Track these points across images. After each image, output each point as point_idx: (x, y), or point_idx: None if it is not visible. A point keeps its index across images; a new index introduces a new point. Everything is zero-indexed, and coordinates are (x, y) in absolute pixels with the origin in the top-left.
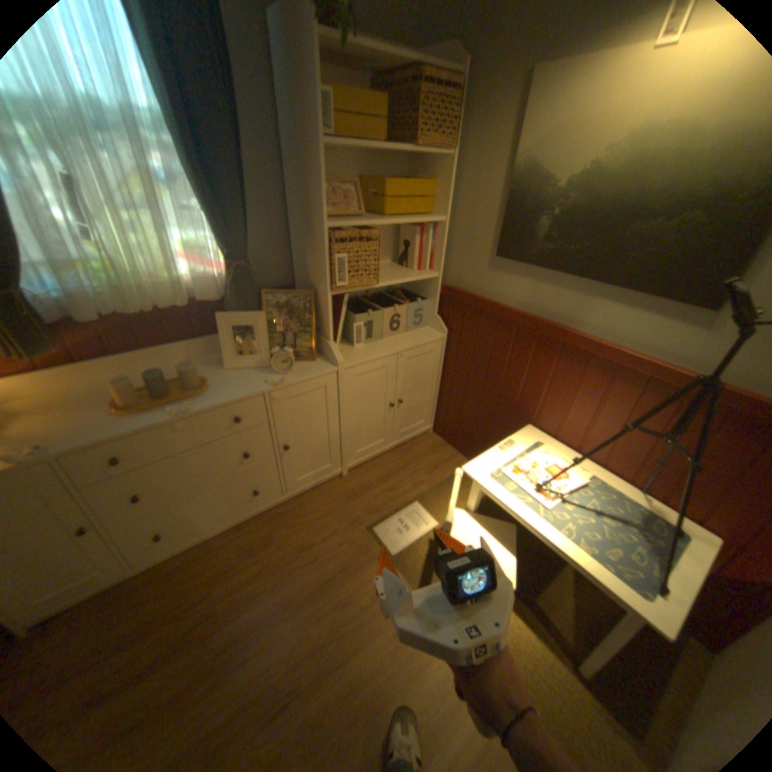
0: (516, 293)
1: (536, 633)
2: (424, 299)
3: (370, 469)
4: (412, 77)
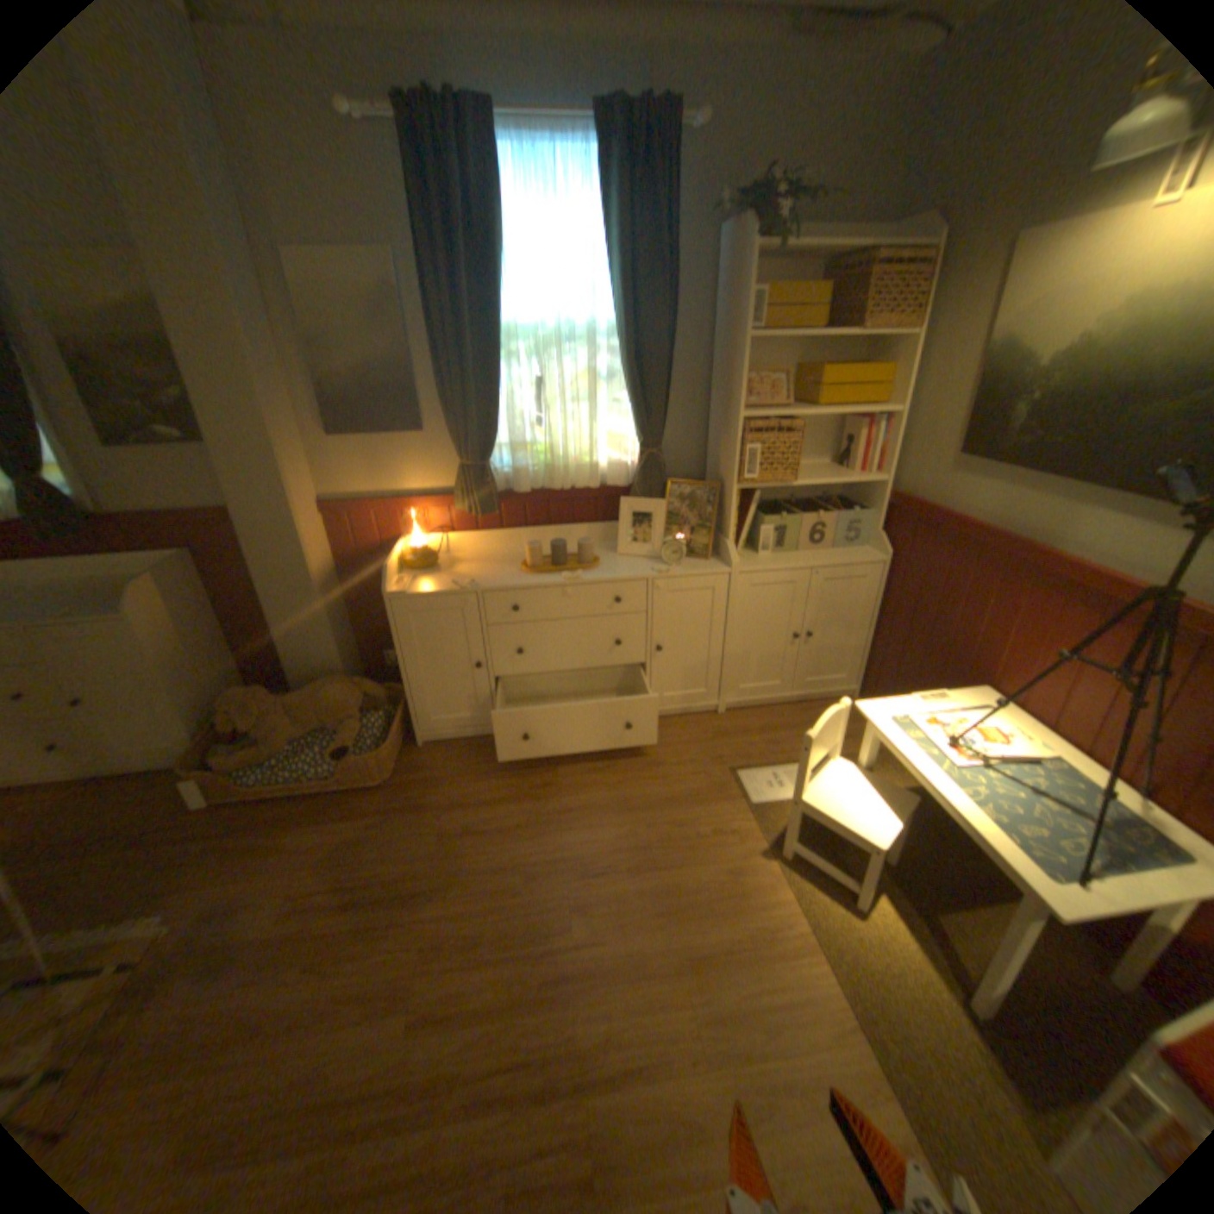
0: (984, 500)
1: (922, 947)
2: (867, 509)
3: (755, 716)
4: (864, 261)
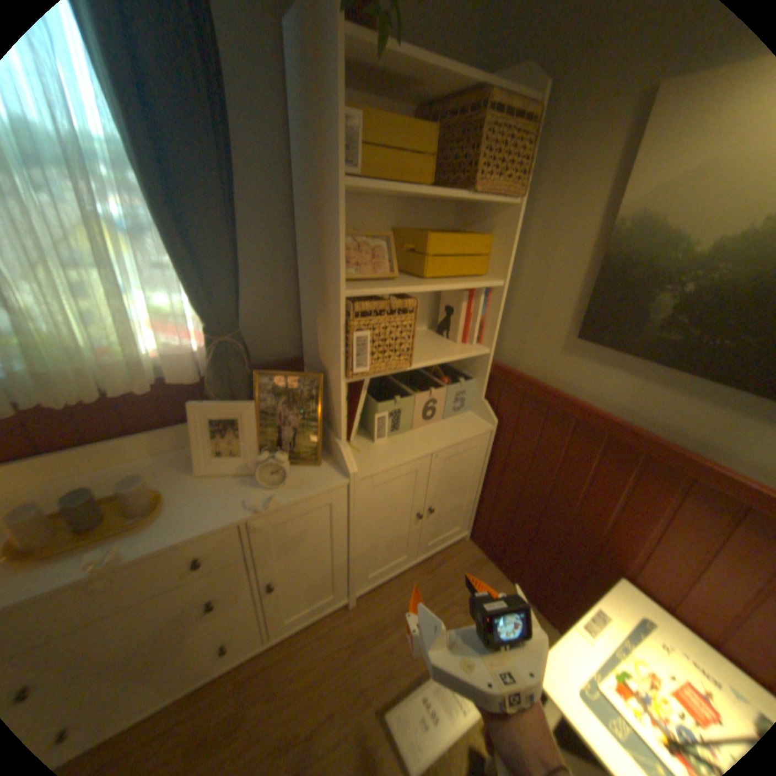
0: (609, 390)
1: None
2: (468, 377)
3: (387, 598)
4: (474, 104)
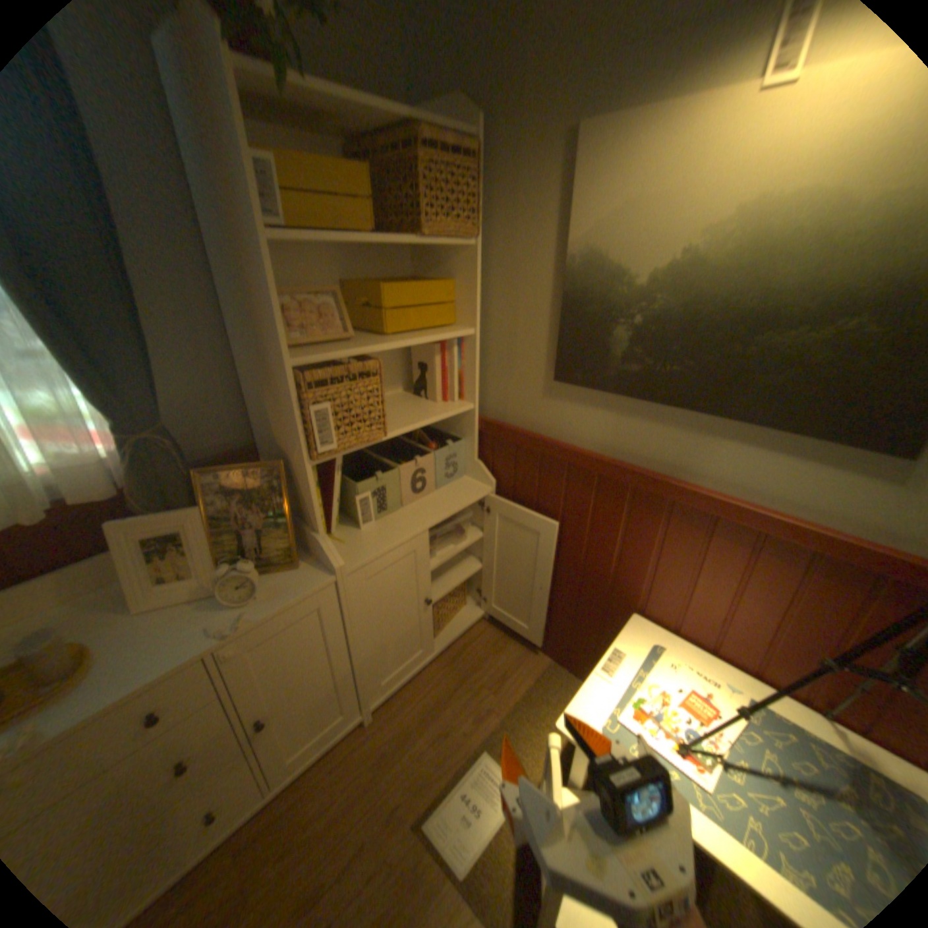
0: (590, 429)
1: None
2: (457, 438)
3: (407, 702)
4: (403, 141)
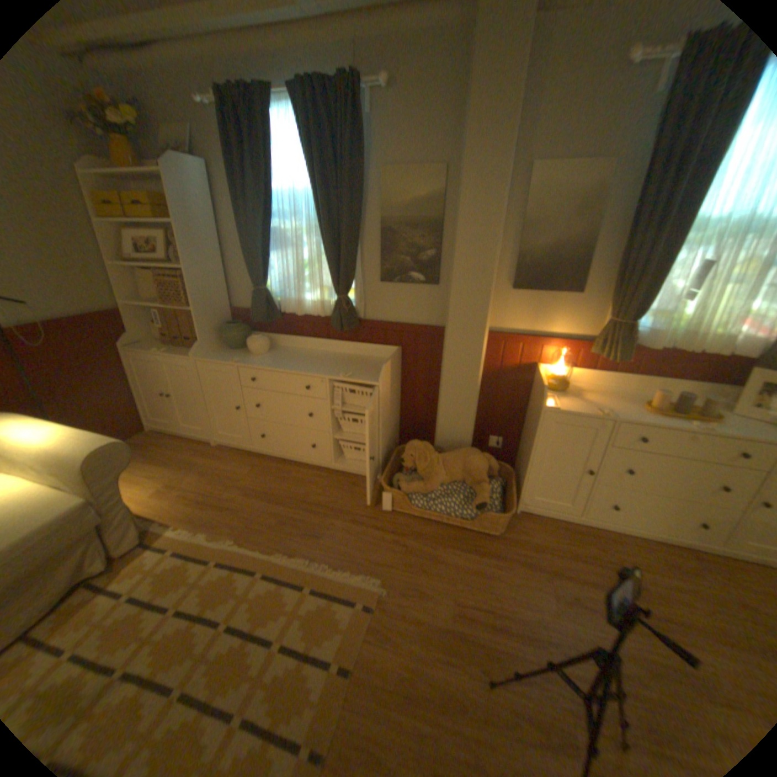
0: None
1: None
2: None
3: None
4: None
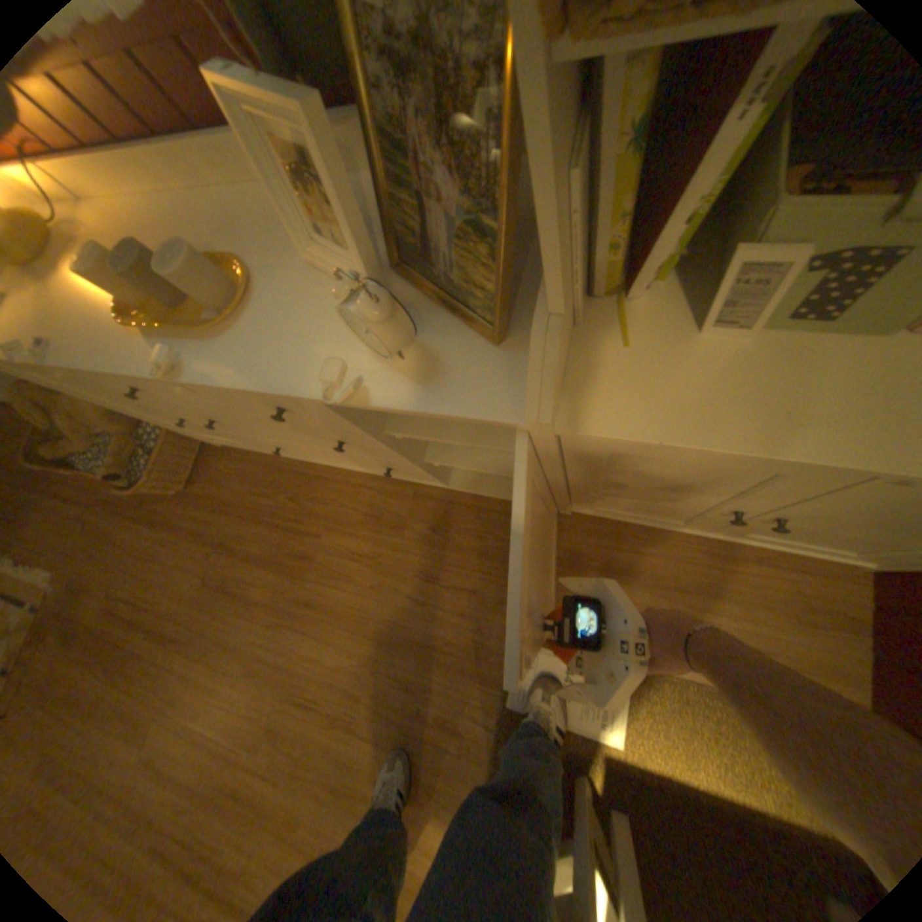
0: None
1: None
2: None
3: (622, 538)
4: None
